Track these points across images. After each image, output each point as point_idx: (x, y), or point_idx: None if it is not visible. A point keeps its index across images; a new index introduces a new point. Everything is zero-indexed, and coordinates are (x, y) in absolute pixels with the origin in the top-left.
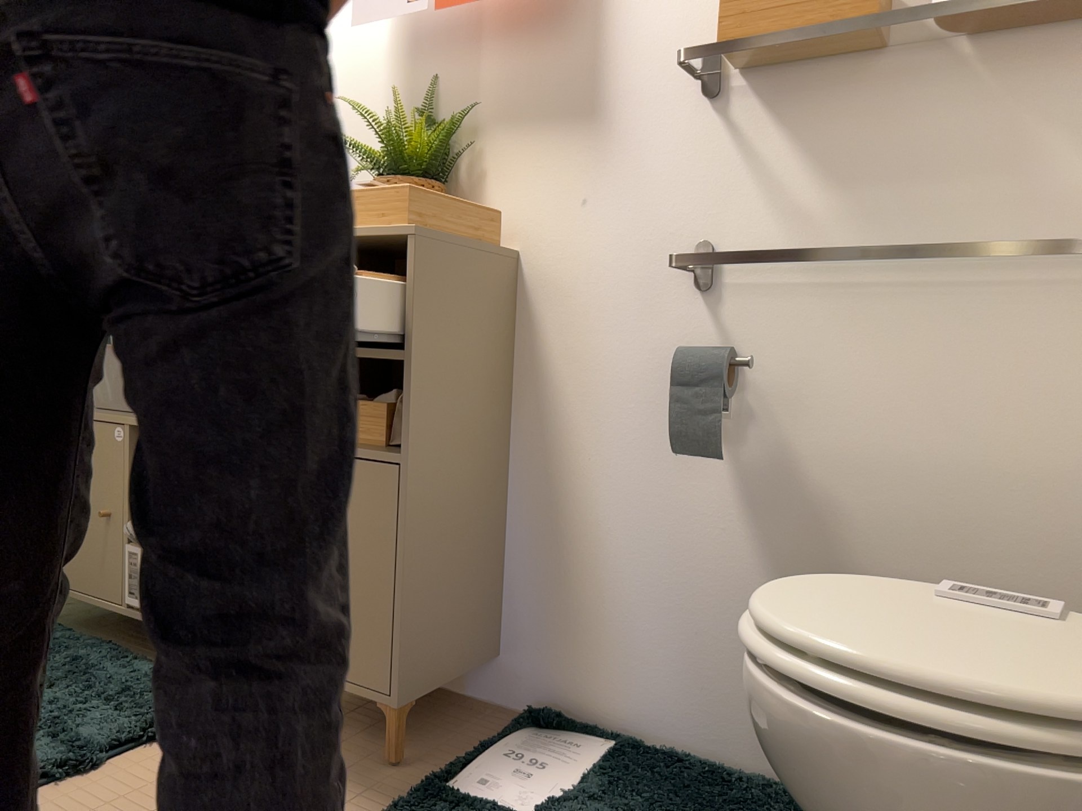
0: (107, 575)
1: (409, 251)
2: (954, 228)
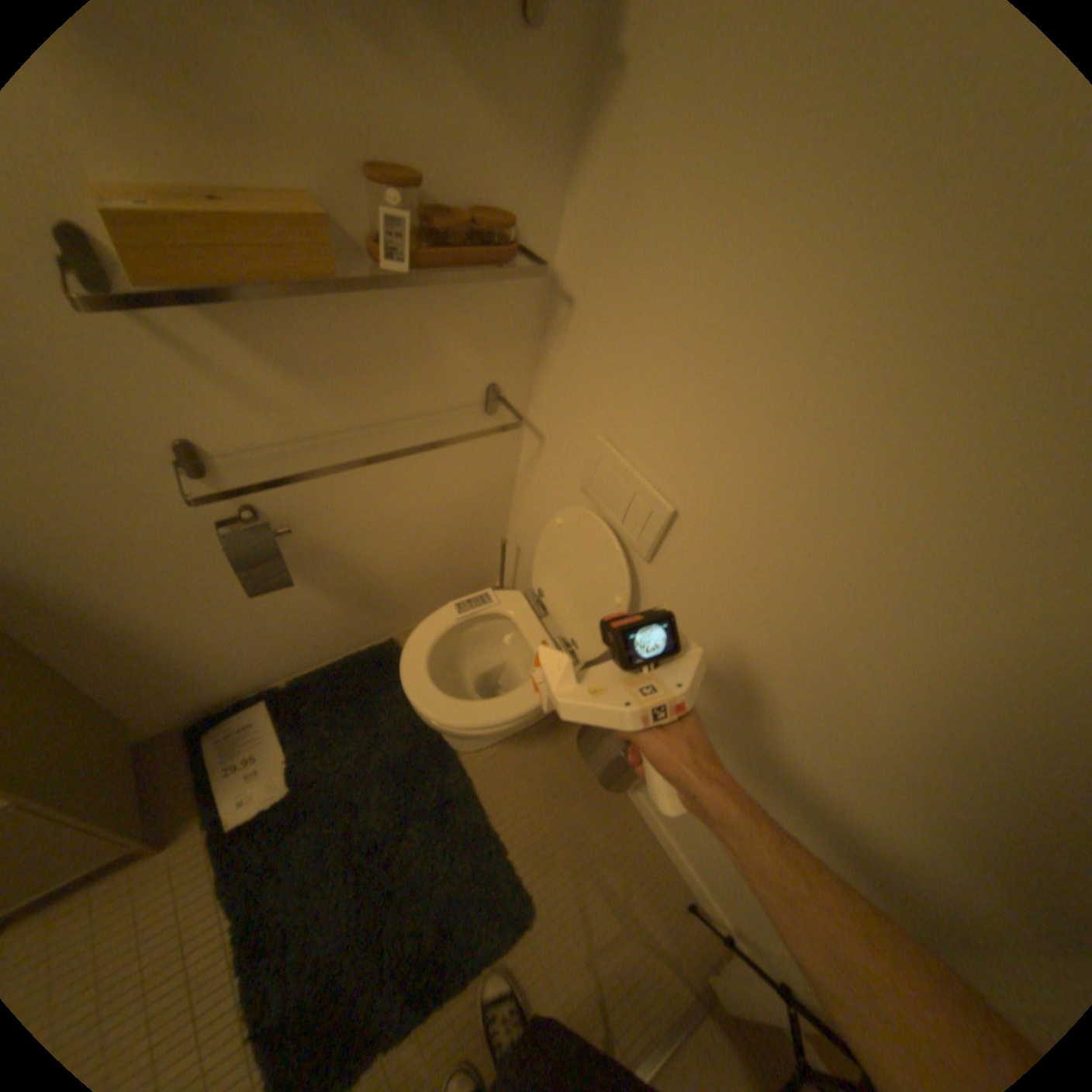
0: None
1: None
2: (395, 397)
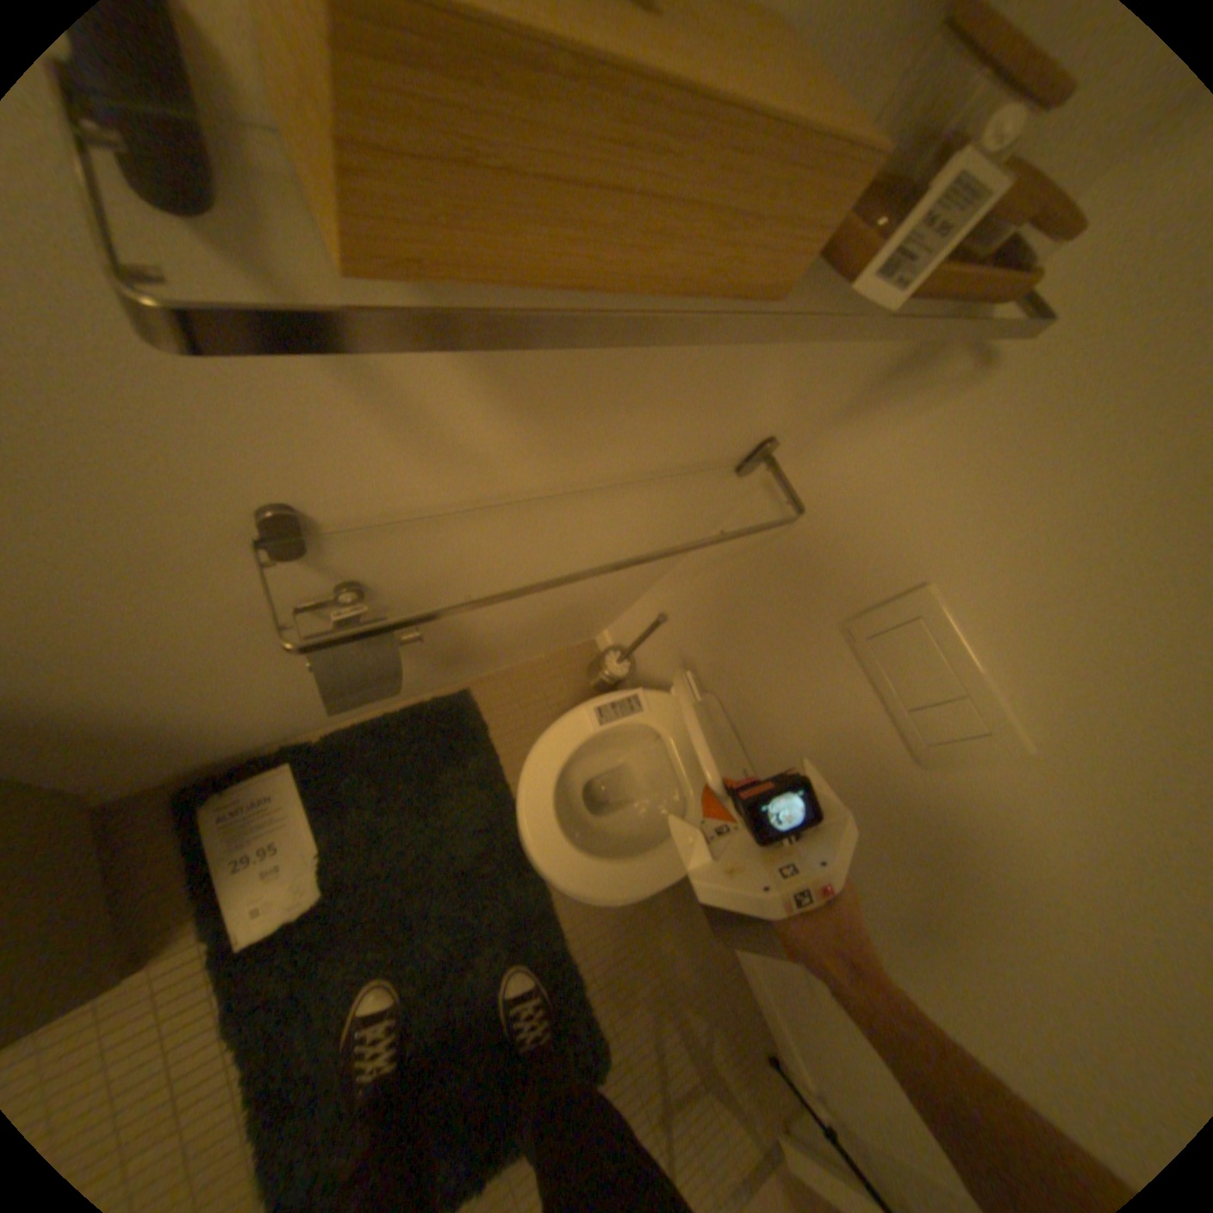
0: None
1: None
2: (644, 445)
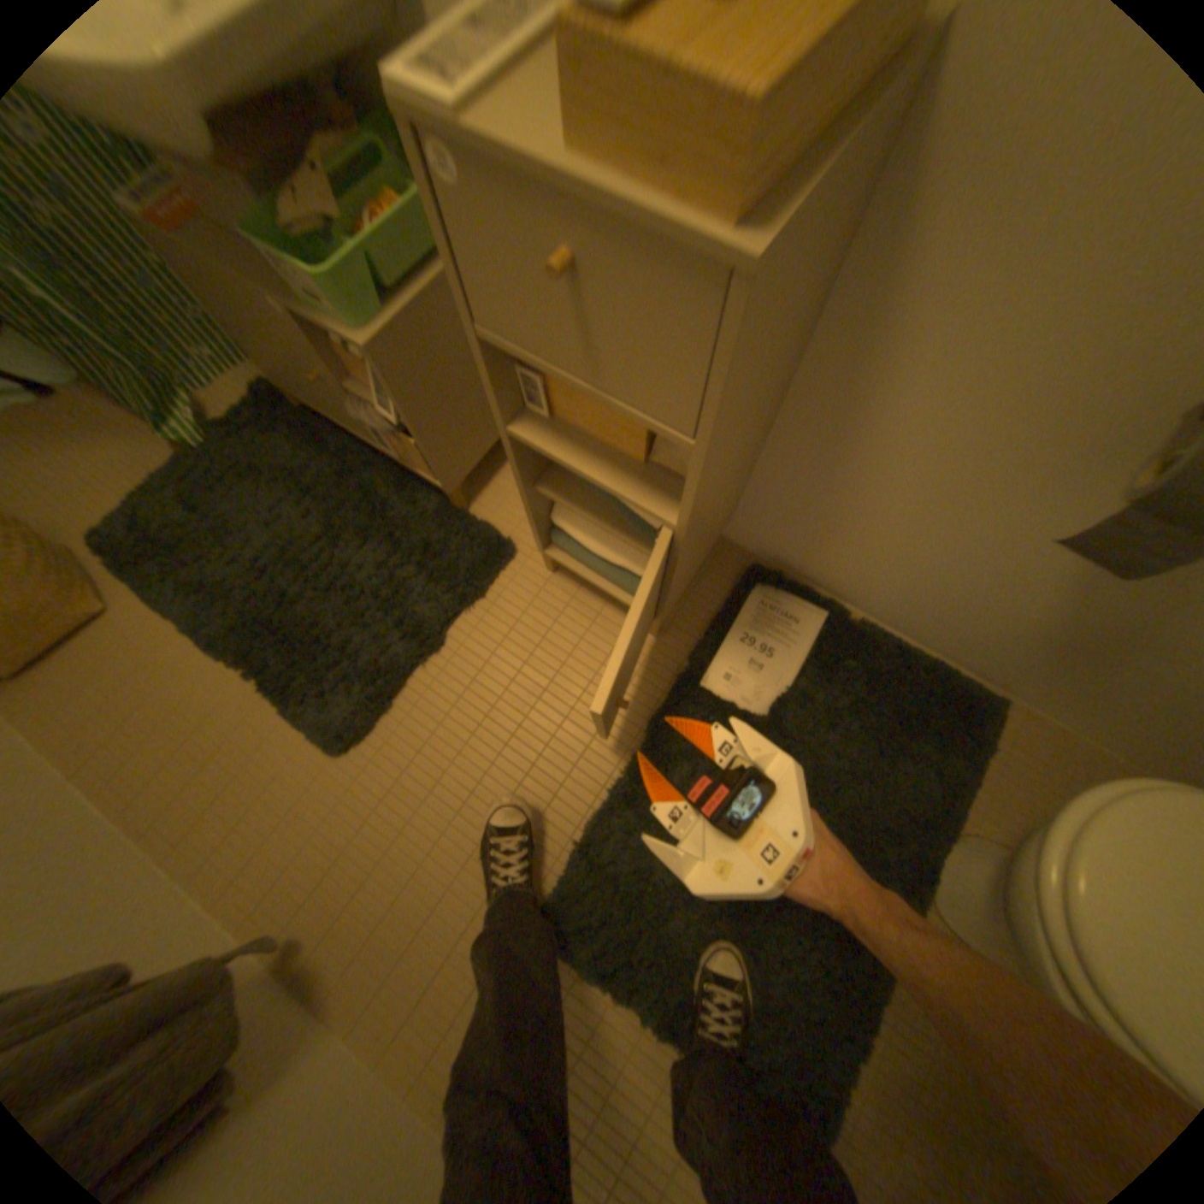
0: (354, 423)
1: (736, 292)
2: None
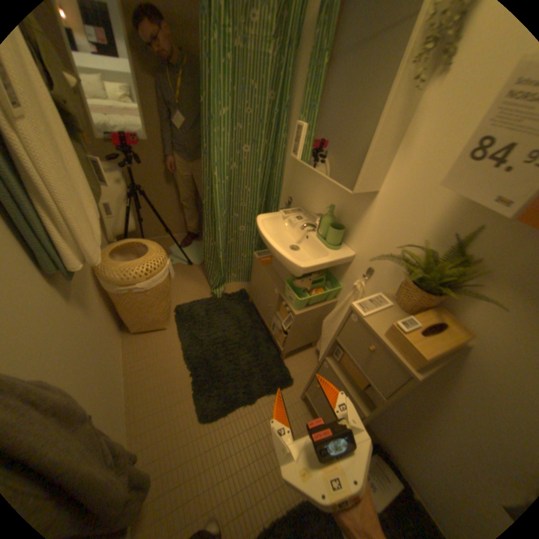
0: (268, 318)
1: (412, 380)
2: None
